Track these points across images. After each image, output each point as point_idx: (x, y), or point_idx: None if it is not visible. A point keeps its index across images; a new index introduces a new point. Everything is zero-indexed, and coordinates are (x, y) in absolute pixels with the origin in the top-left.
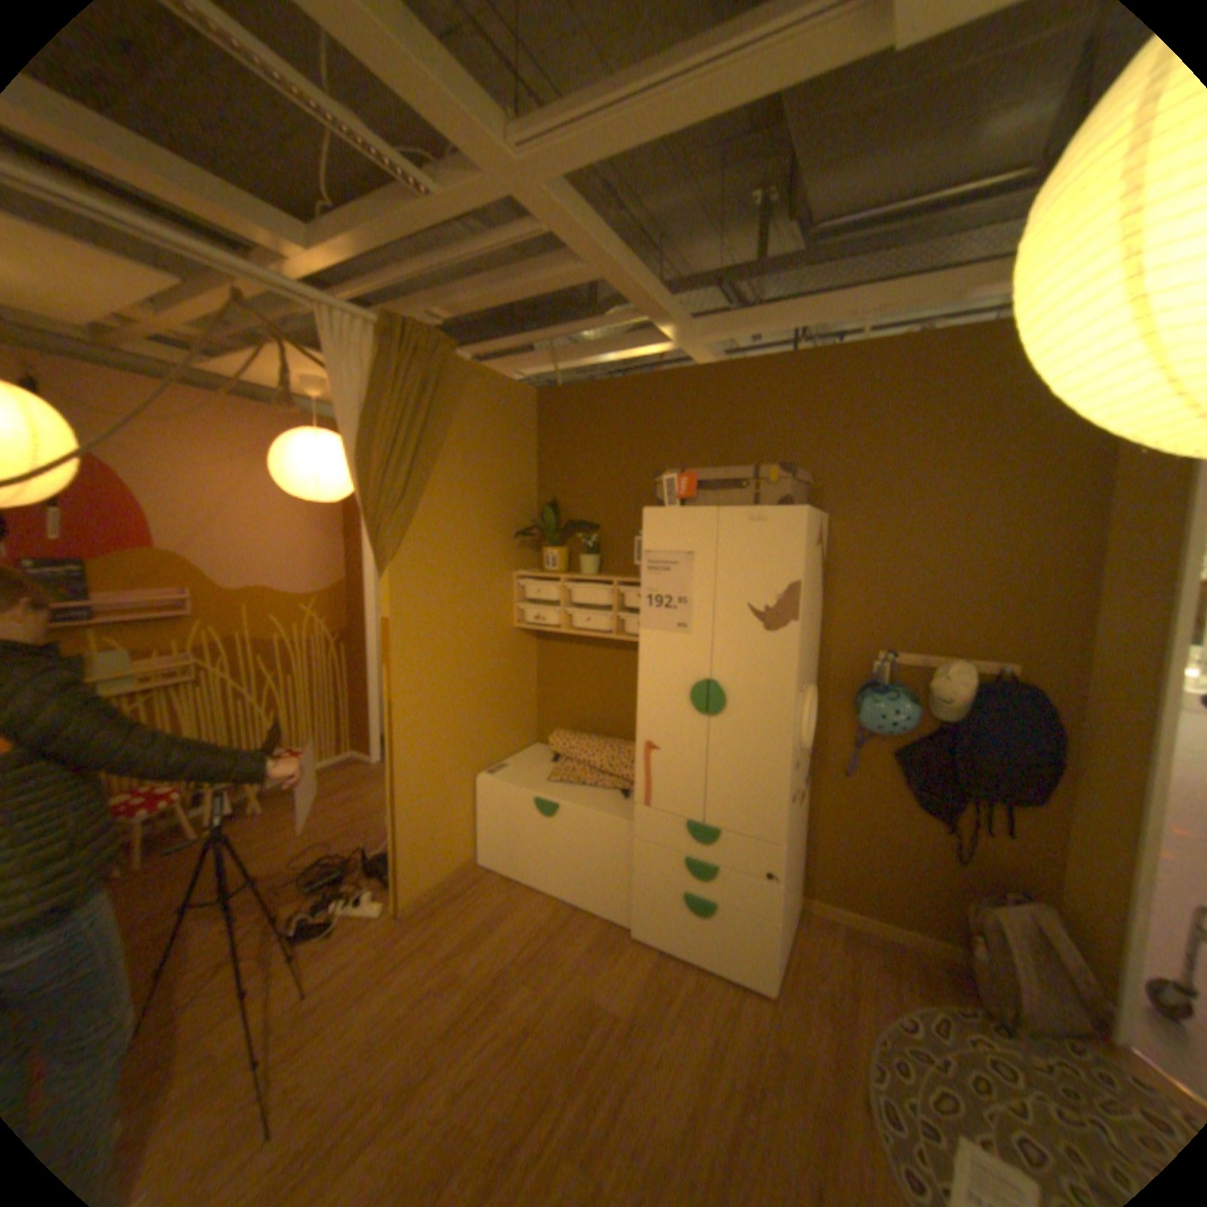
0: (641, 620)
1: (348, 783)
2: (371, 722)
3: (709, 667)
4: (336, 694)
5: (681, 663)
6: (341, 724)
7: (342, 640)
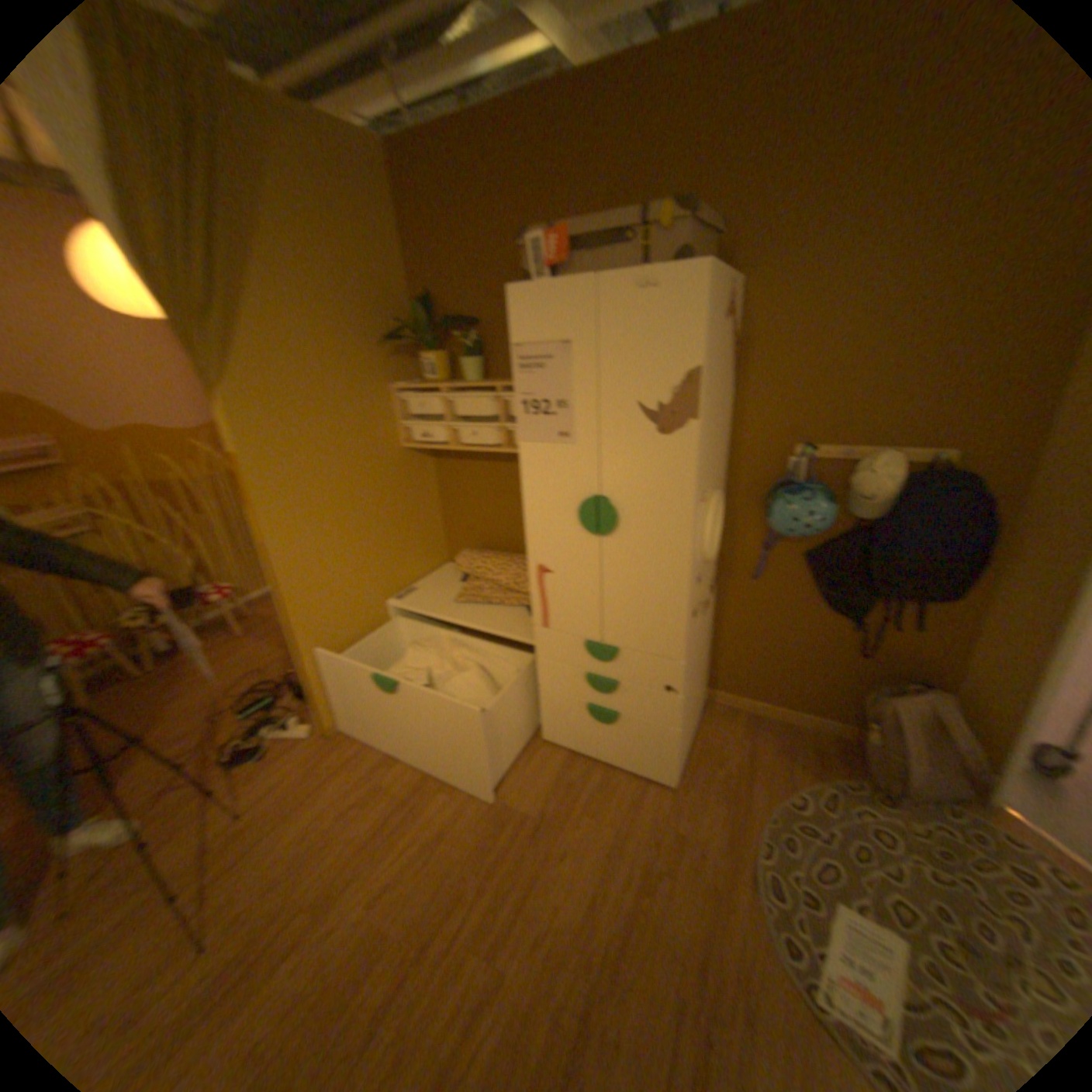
0: (517, 430)
1: None
2: None
3: (596, 481)
4: None
5: (565, 478)
6: None
7: None
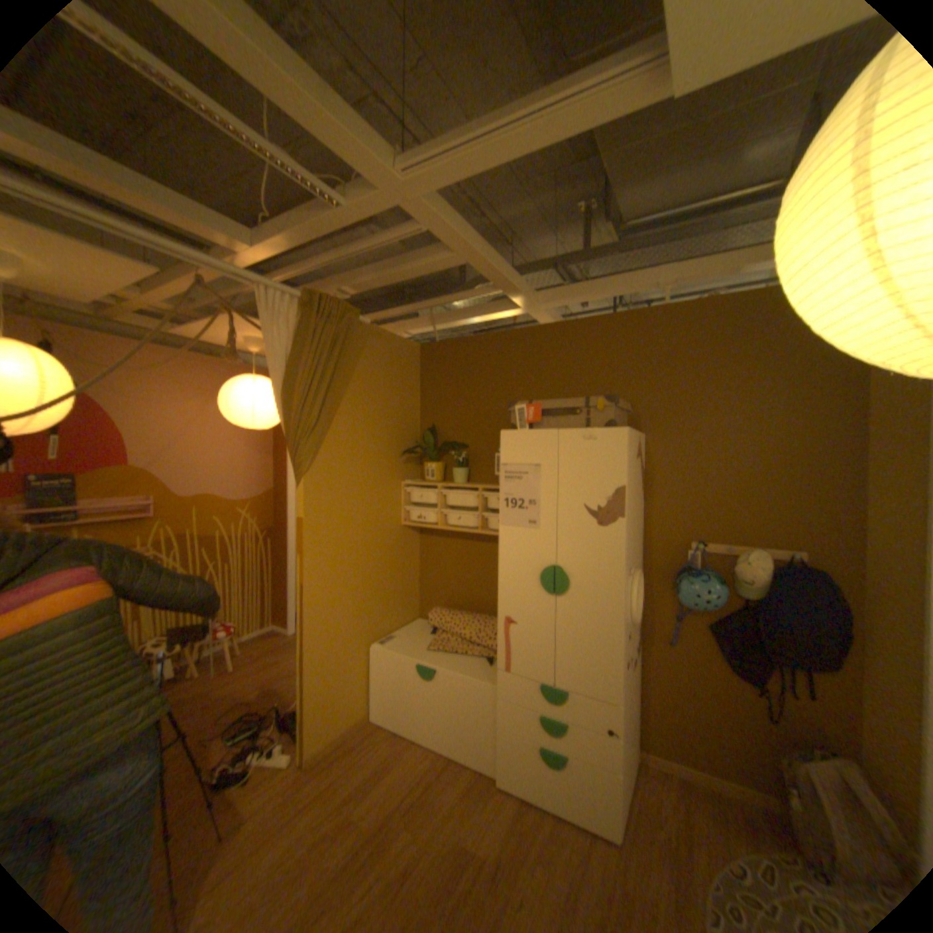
0: (500, 518)
1: (268, 652)
2: (289, 601)
3: (555, 555)
4: (262, 579)
5: (532, 552)
6: (265, 604)
7: (268, 535)
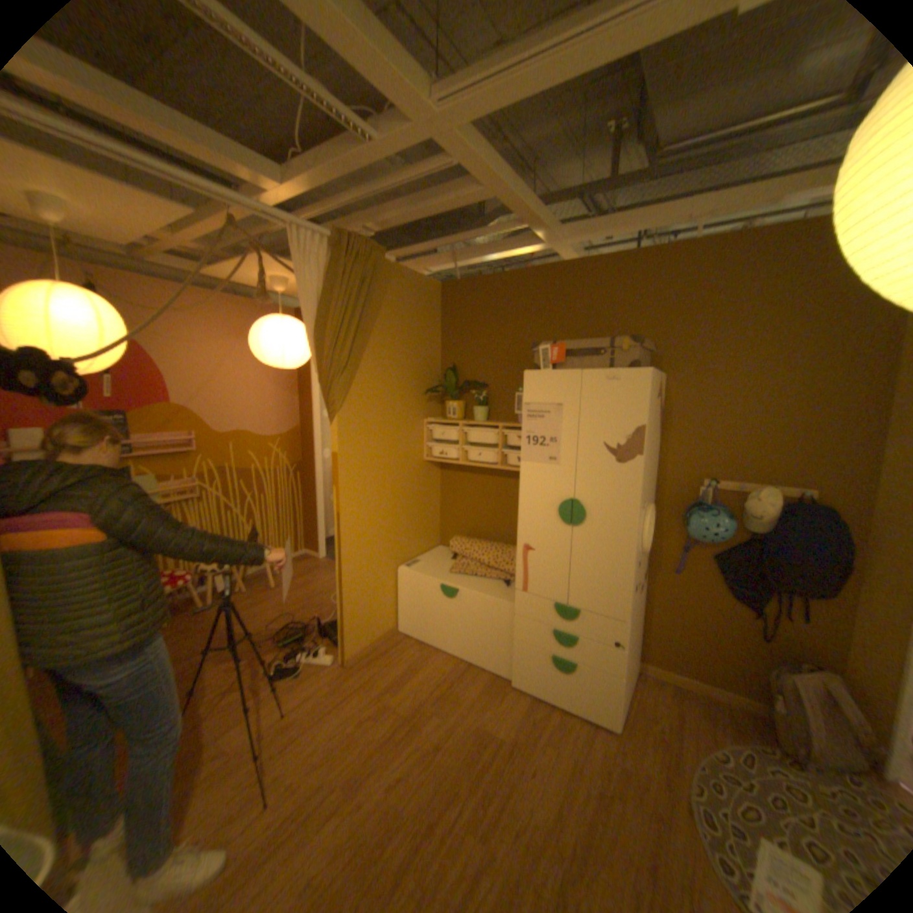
0: (521, 454)
1: (303, 572)
2: (319, 528)
3: (573, 489)
4: (293, 508)
5: (551, 486)
6: (297, 530)
7: (297, 469)
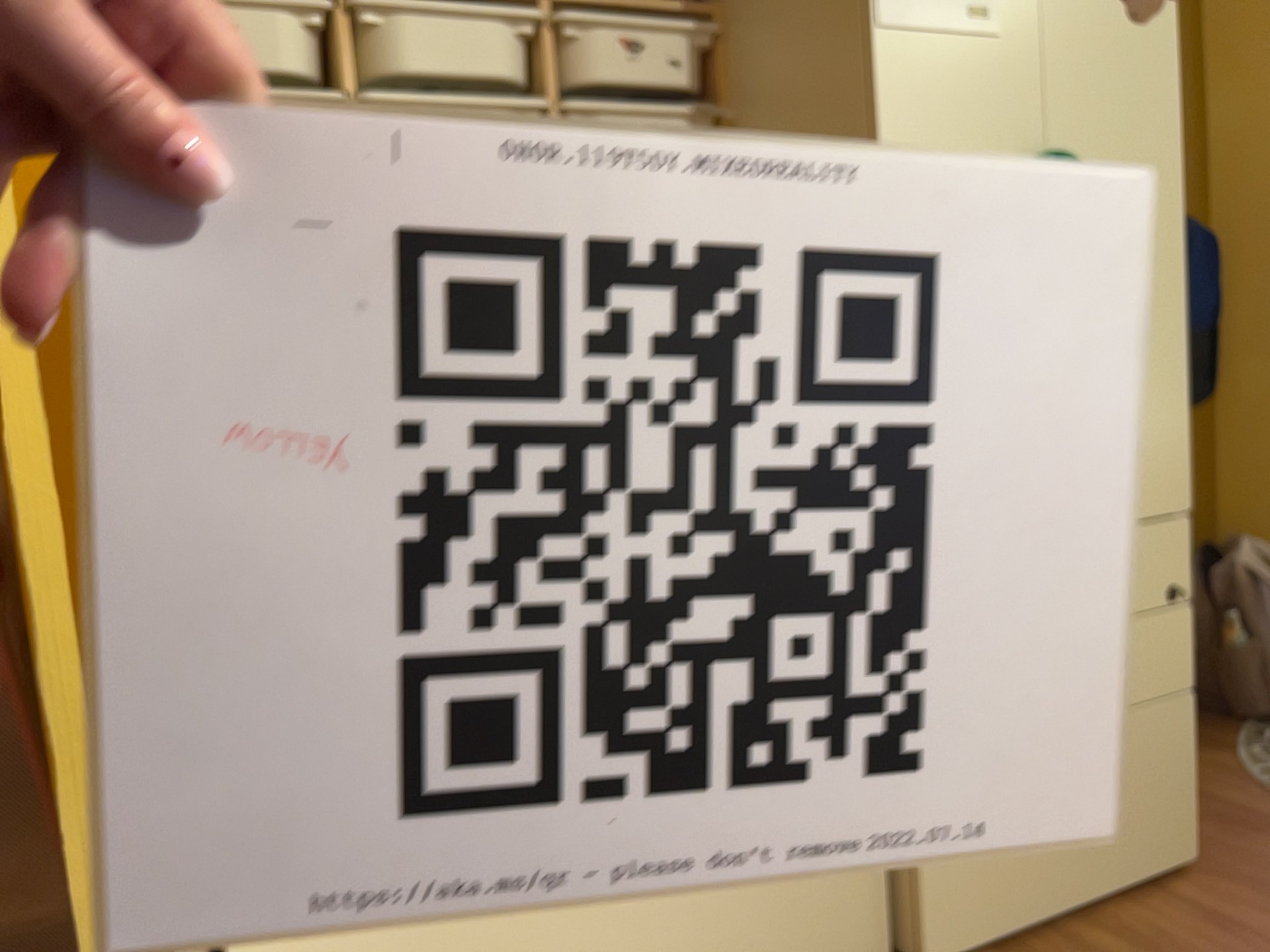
0: None
1: None
2: None
3: (1046, 118)
4: None
5: (987, 116)
6: None
7: None
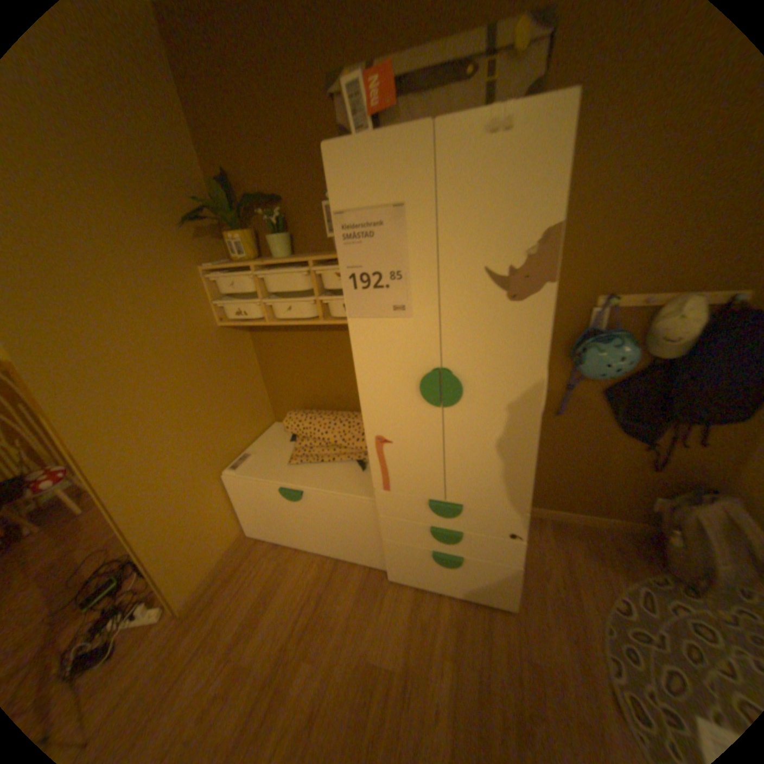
0: (347, 306)
1: None
2: None
3: (439, 352)
4: None
5: (404, 352)
6: None
7: None
